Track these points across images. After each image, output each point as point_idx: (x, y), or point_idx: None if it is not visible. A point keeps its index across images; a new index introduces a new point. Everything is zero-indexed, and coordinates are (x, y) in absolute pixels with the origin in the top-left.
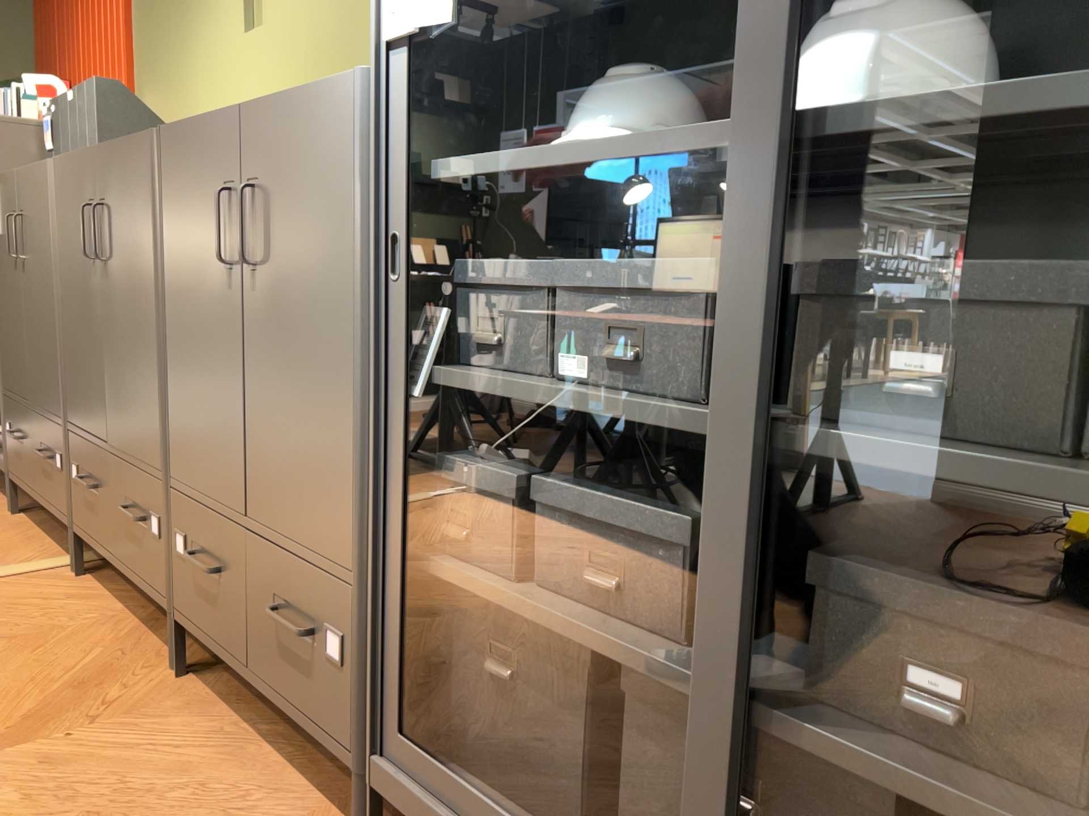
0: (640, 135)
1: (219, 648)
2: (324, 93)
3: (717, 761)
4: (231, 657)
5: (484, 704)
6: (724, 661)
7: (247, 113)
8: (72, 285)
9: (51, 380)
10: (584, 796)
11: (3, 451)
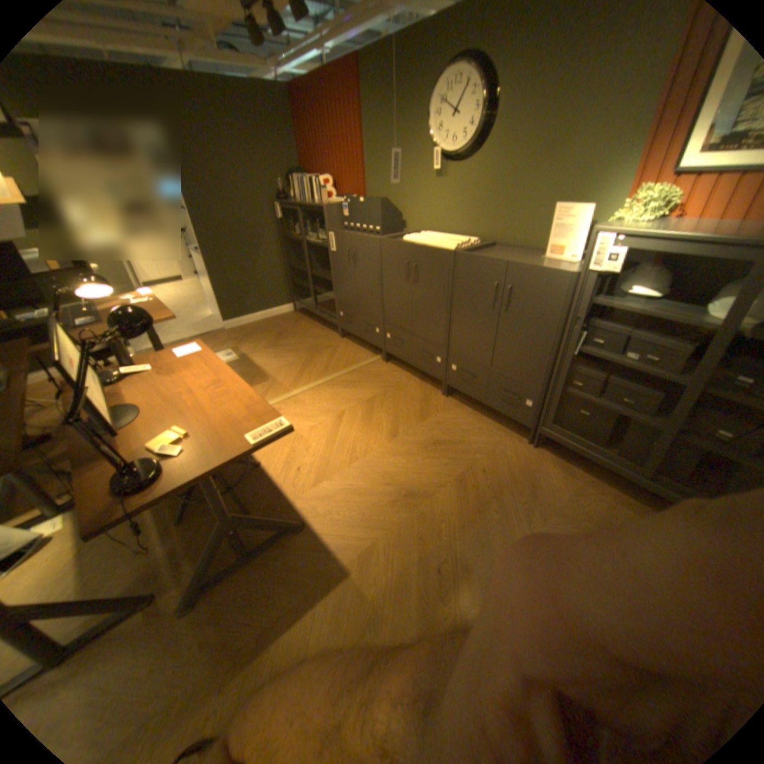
0: (683, 315)
1: (475, 394)
2: (560, 272)
3: (670, 441)
4: (481, 397)
5: (580, 417)
6: (679, 425)
7: (516, 264)
8: (388, 278)
9: (377, 305)
10: (610, 438)
11: (334, 317)
